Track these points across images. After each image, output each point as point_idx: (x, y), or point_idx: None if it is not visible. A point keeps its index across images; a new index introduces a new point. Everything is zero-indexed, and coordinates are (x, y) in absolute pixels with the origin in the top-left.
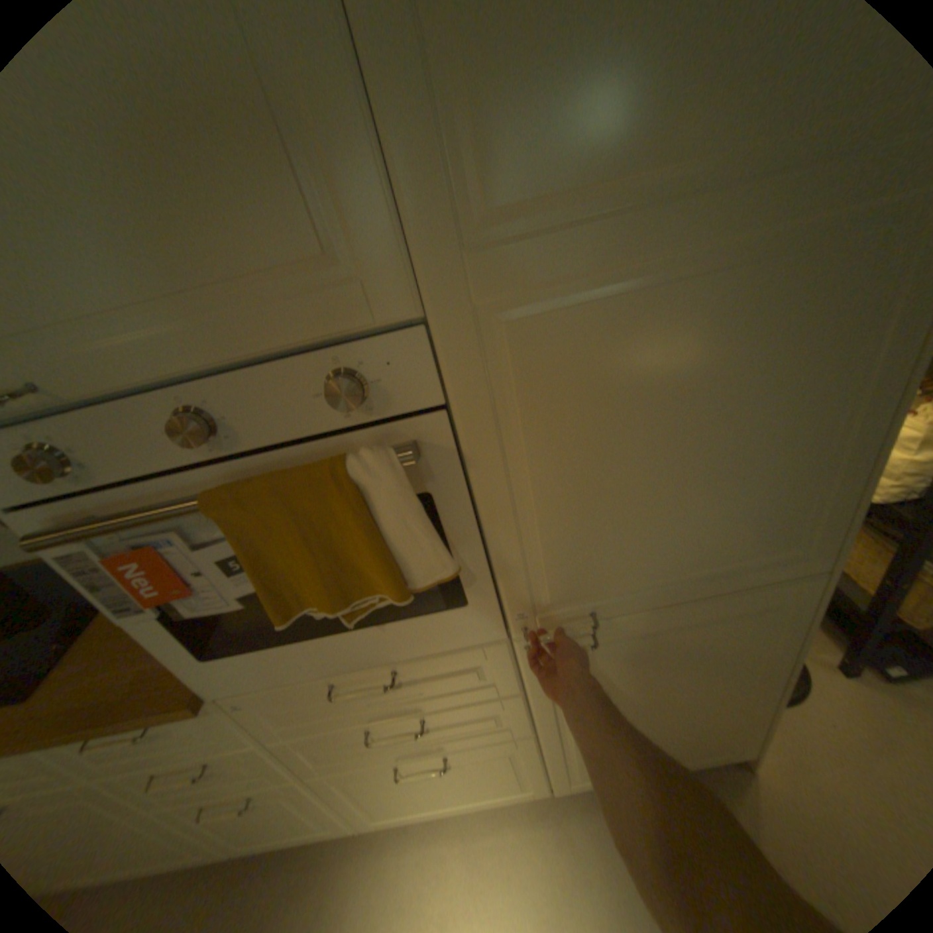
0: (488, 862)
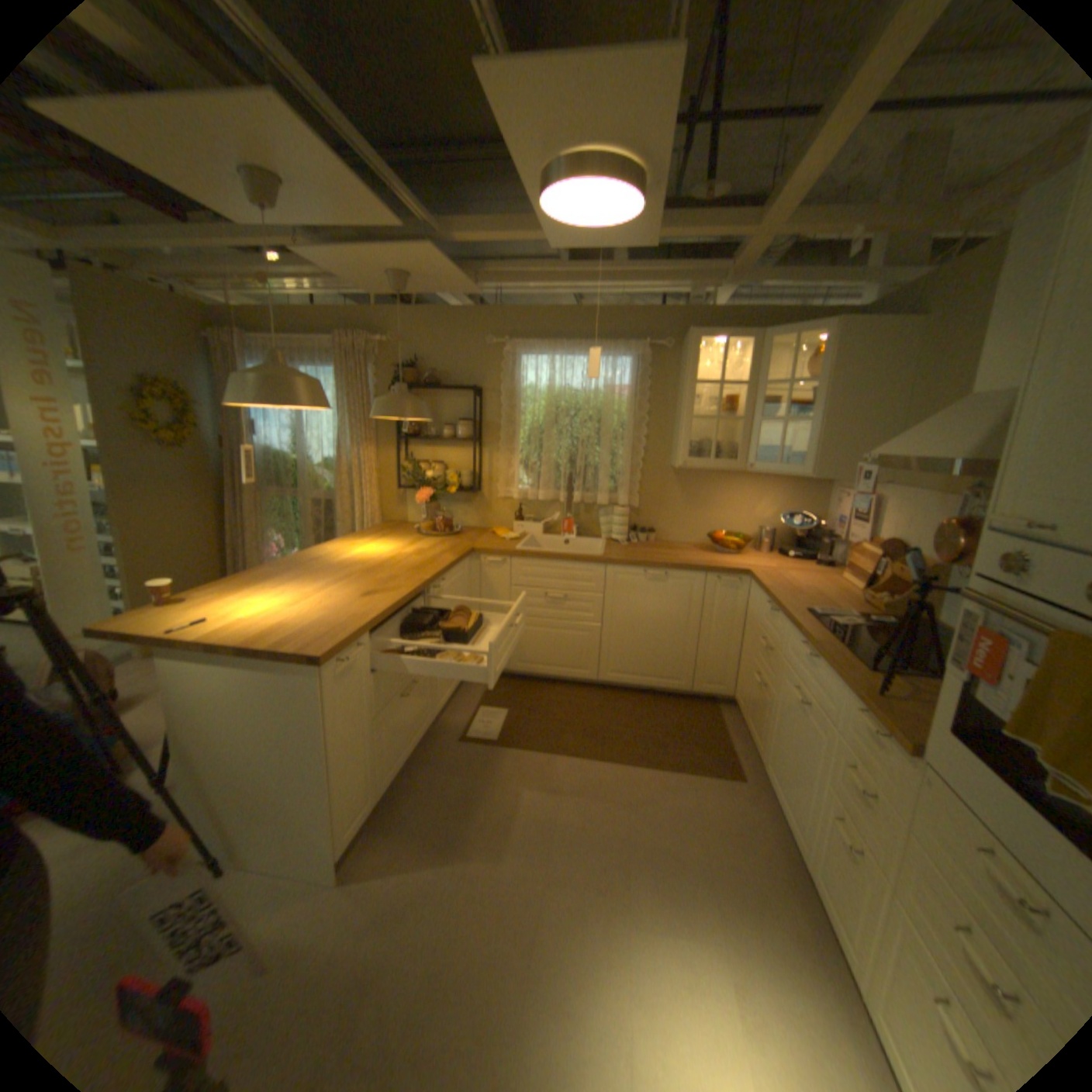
0: None
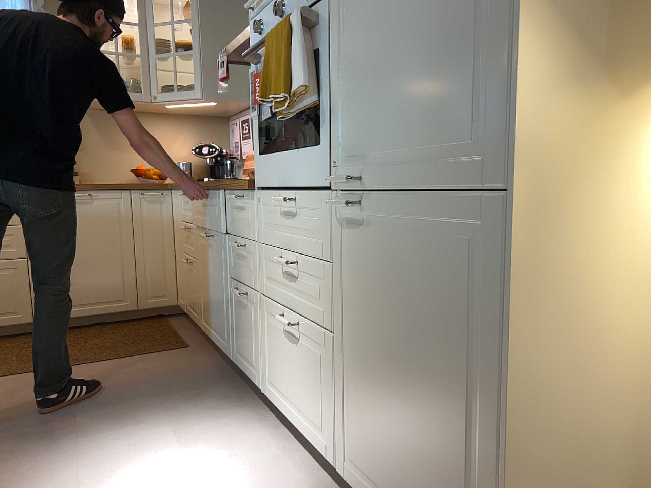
0: (280, 476)
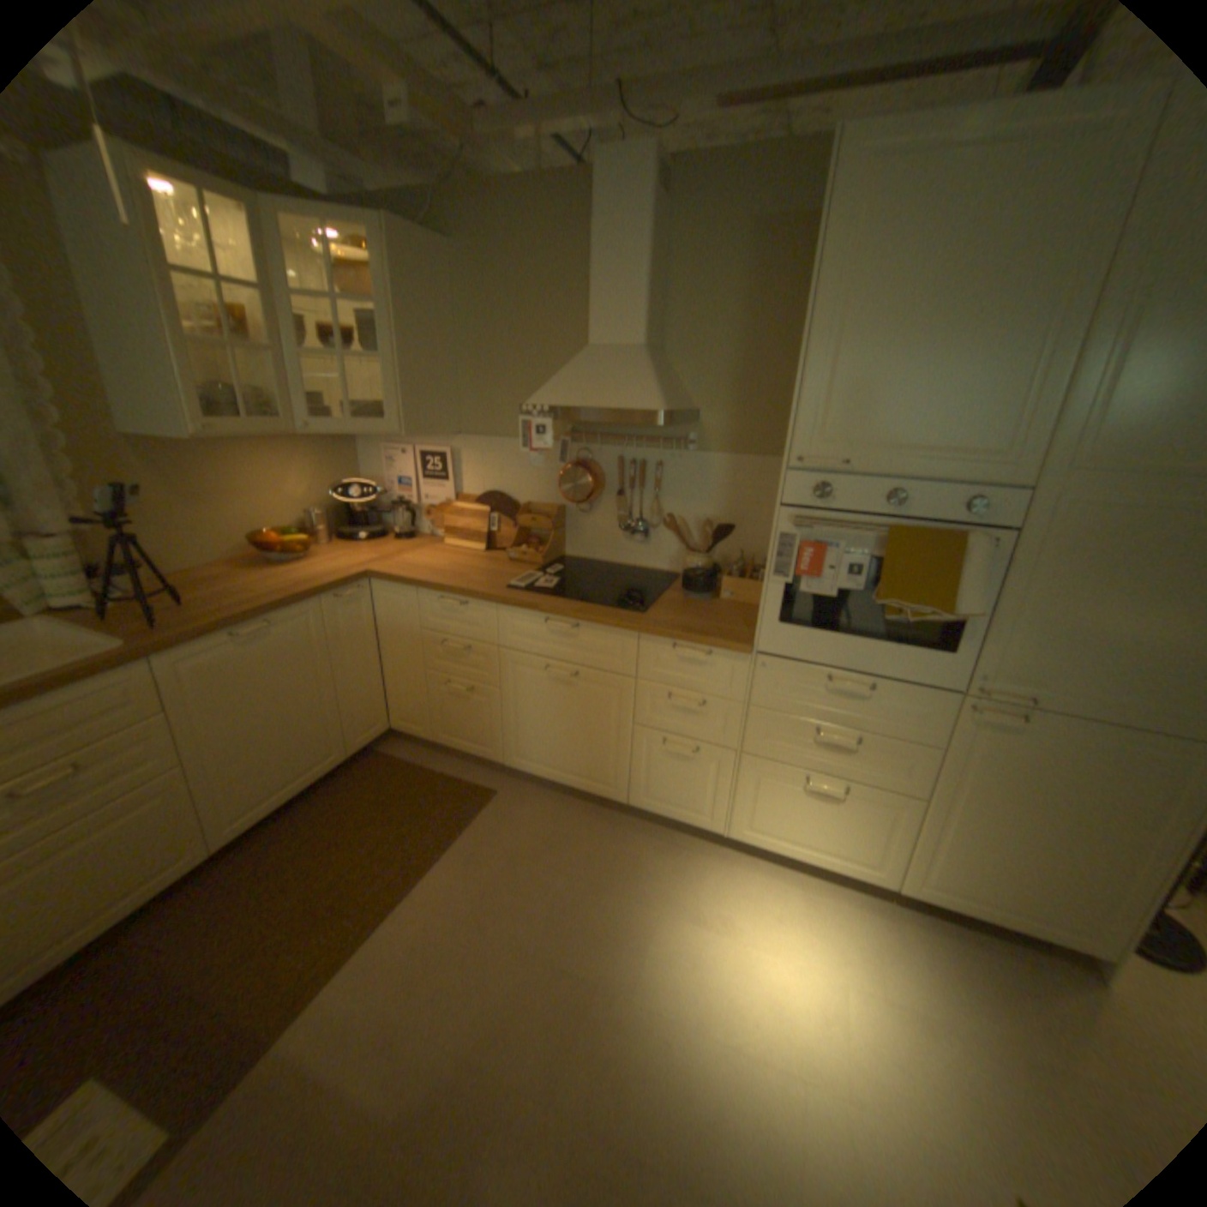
0: (825, 911)
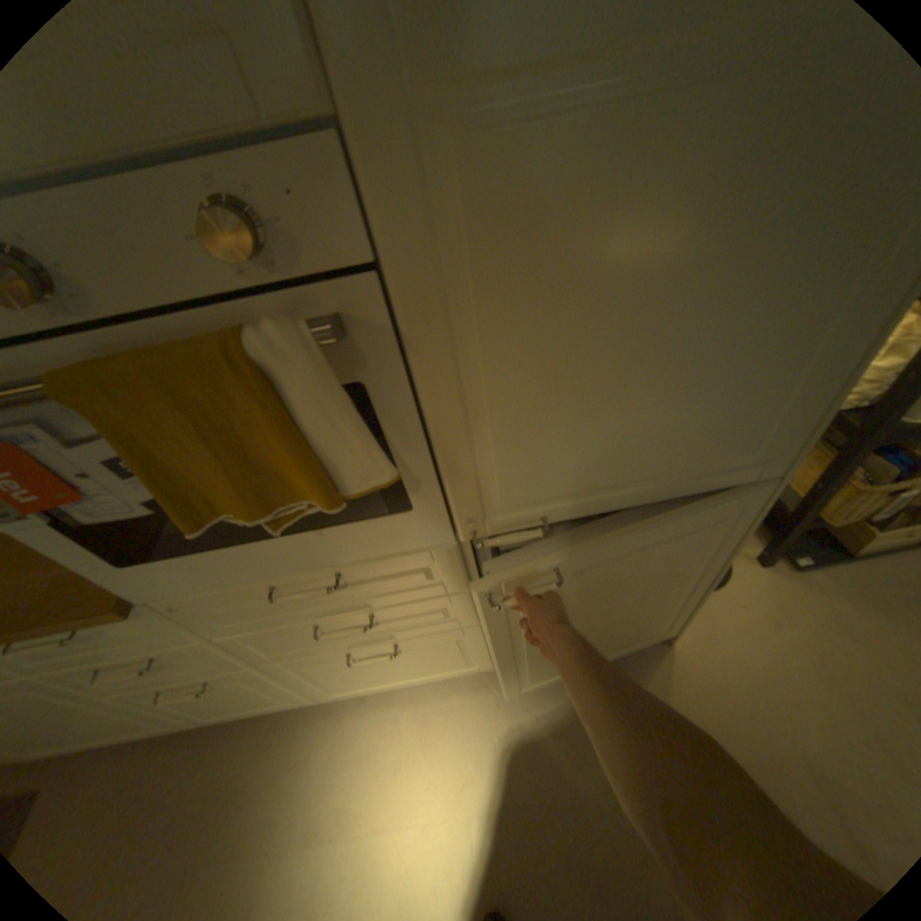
0: (436, 721)
